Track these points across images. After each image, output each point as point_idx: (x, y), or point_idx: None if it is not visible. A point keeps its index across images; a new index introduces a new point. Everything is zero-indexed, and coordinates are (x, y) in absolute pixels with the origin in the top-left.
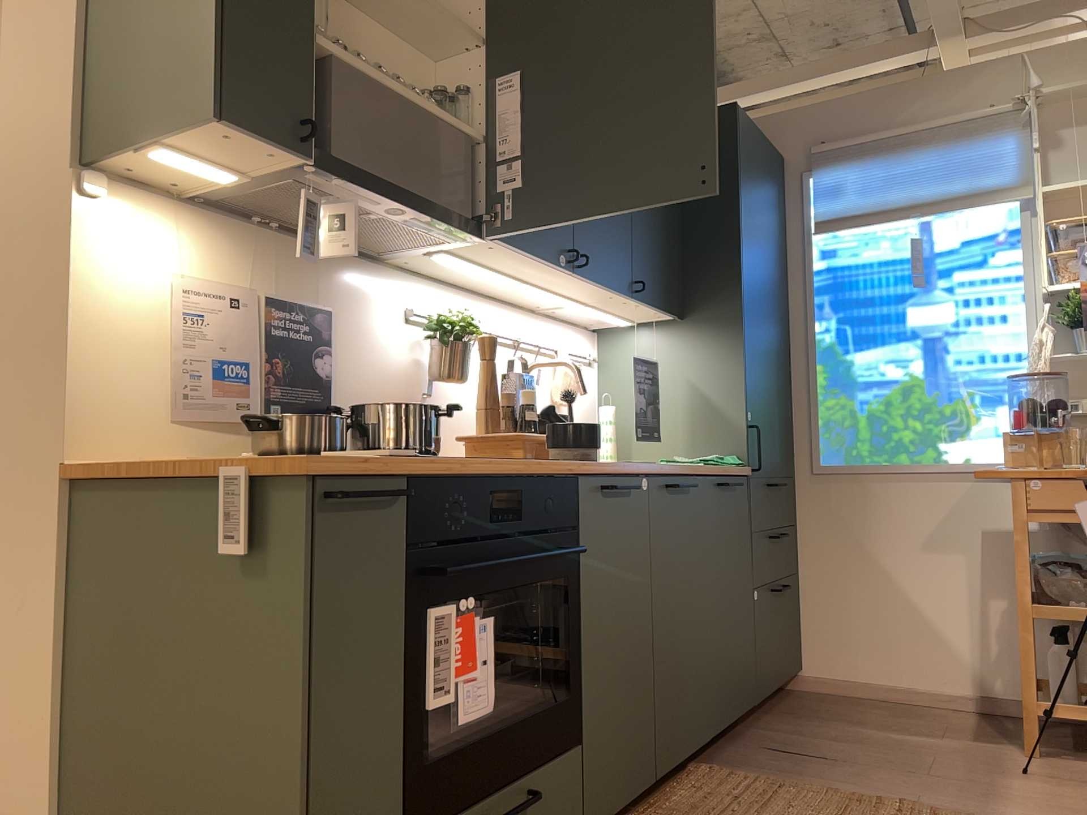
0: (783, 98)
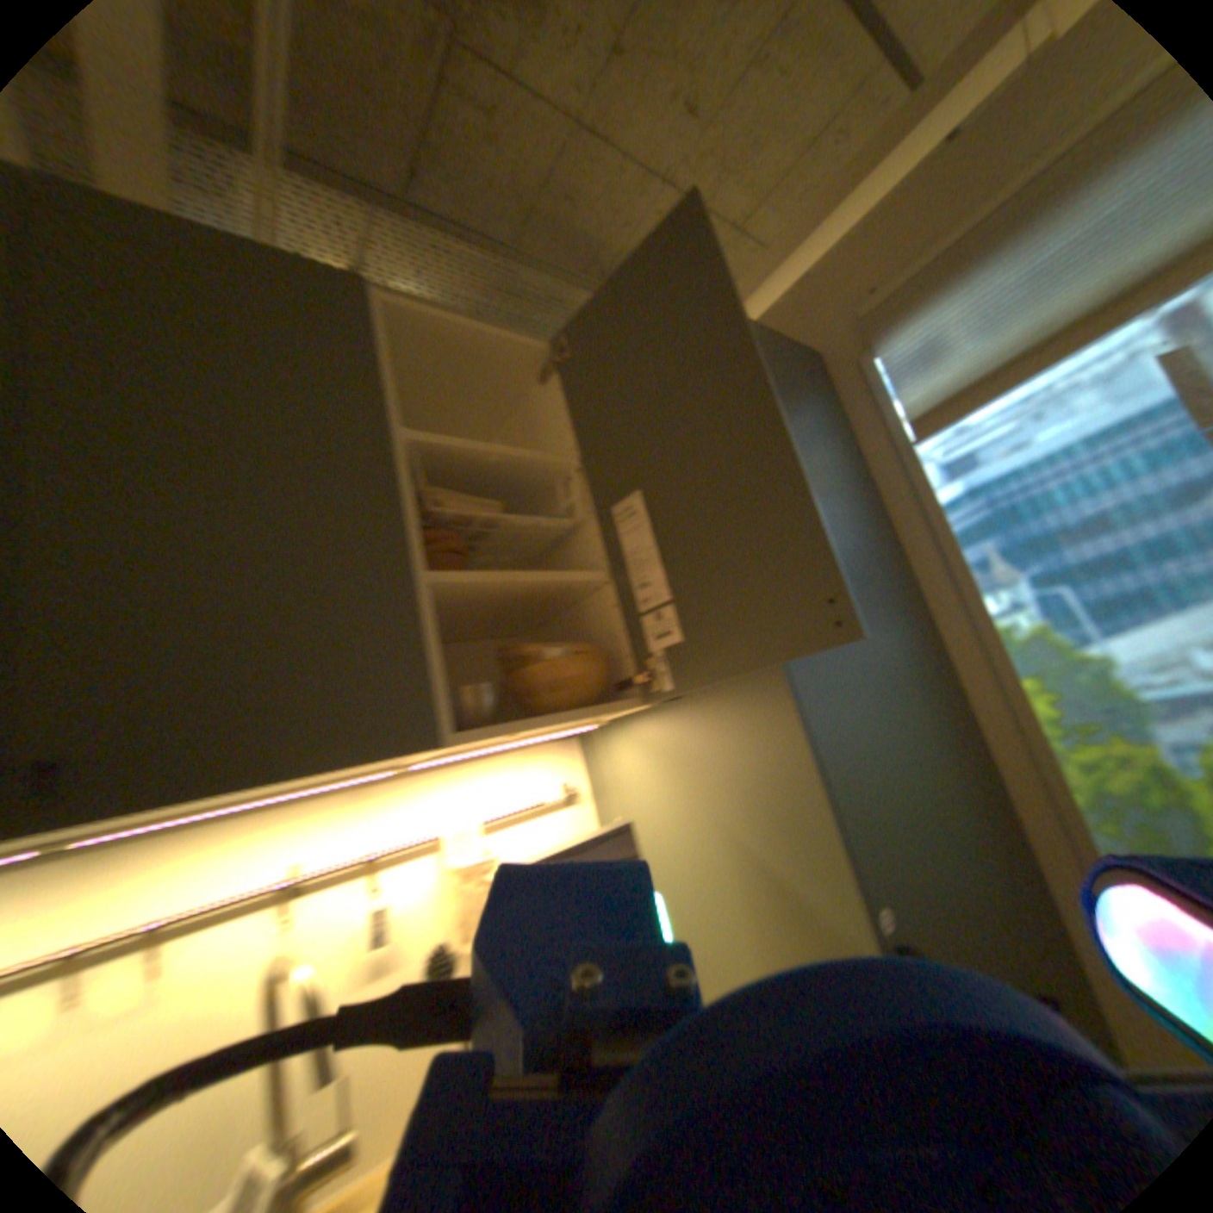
0: (791, 278)
